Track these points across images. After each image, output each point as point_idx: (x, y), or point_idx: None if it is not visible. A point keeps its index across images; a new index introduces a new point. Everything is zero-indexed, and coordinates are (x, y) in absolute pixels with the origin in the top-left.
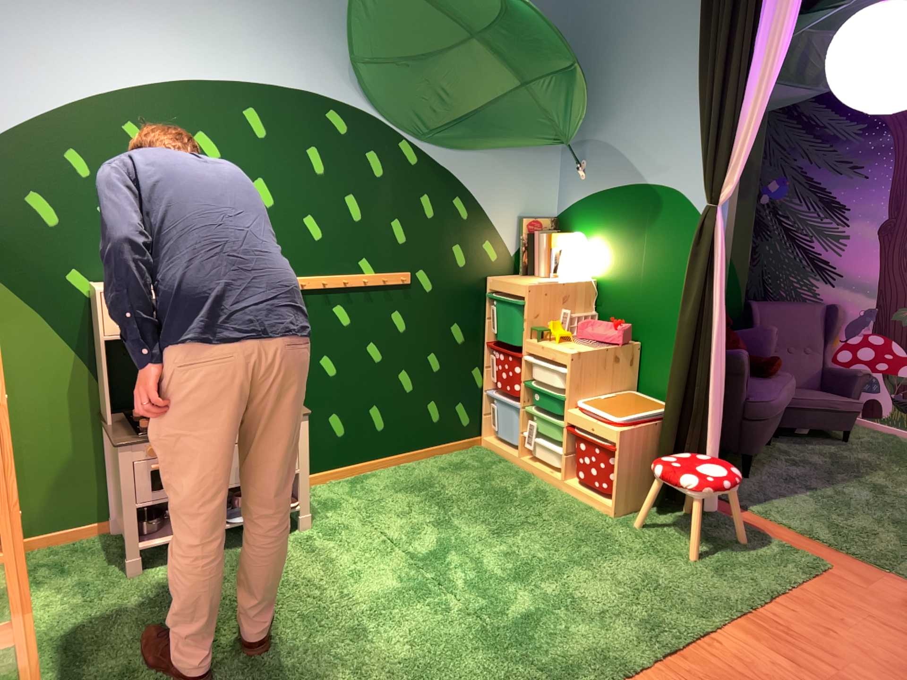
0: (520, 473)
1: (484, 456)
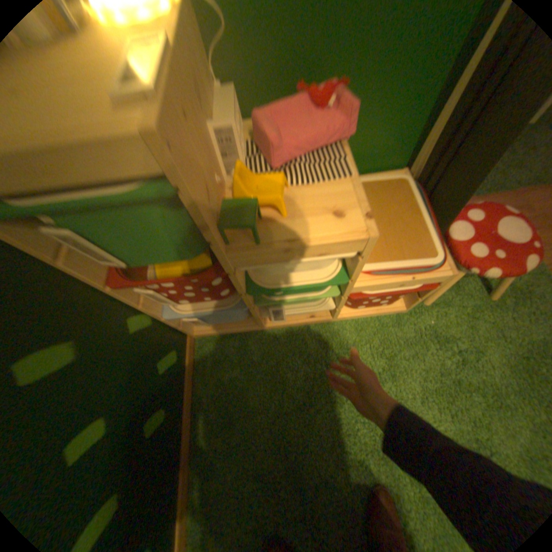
0: (278, 338)
1: (221, 351)
